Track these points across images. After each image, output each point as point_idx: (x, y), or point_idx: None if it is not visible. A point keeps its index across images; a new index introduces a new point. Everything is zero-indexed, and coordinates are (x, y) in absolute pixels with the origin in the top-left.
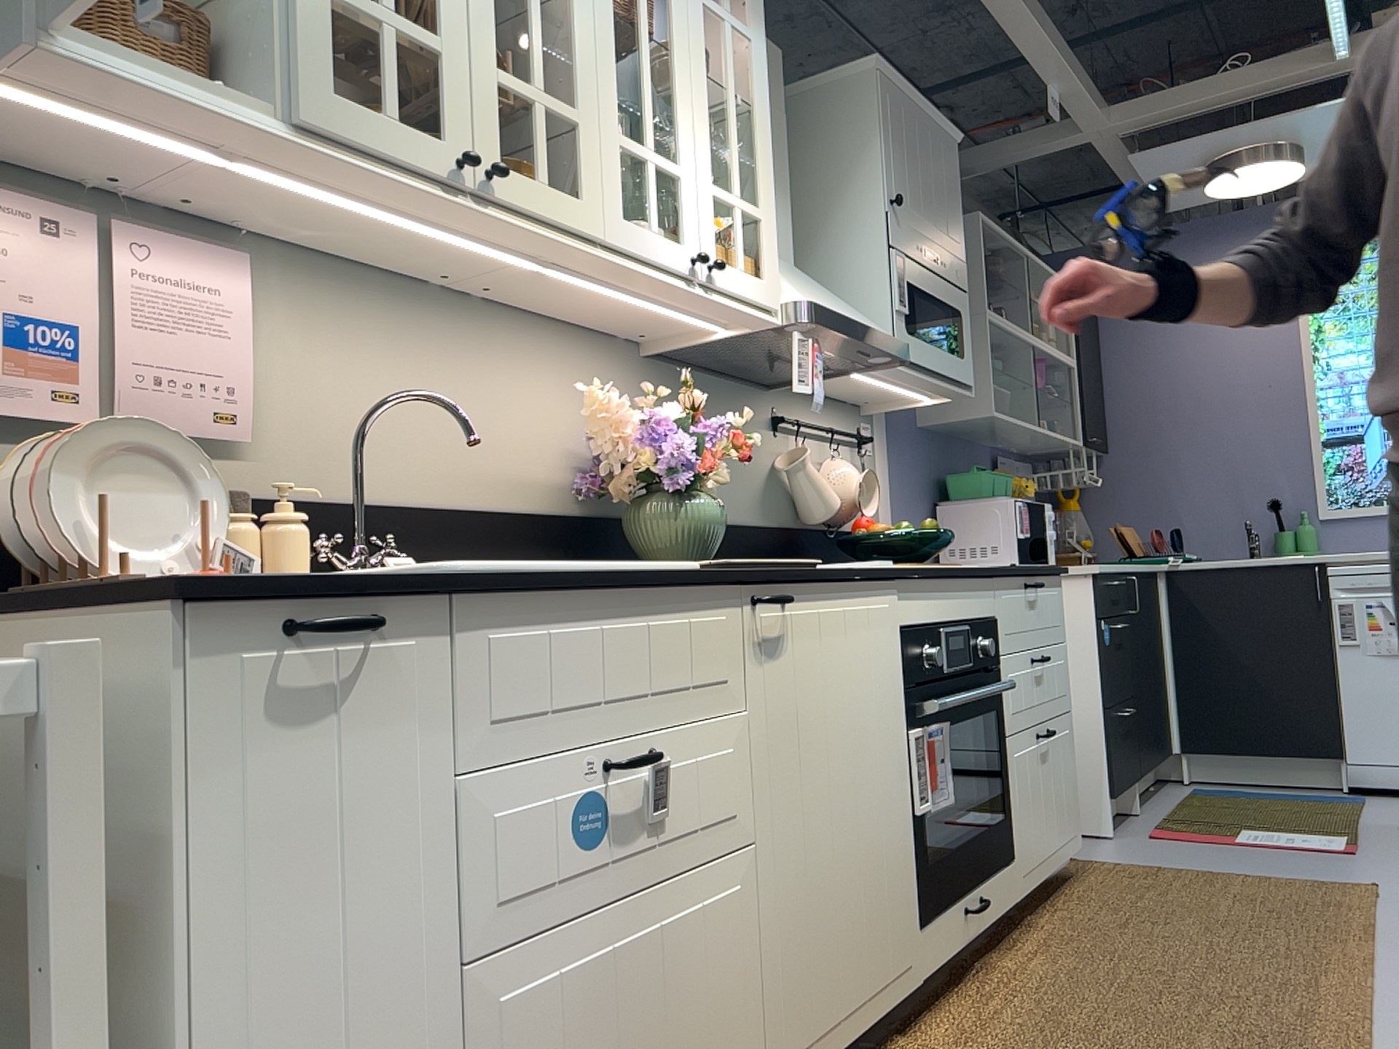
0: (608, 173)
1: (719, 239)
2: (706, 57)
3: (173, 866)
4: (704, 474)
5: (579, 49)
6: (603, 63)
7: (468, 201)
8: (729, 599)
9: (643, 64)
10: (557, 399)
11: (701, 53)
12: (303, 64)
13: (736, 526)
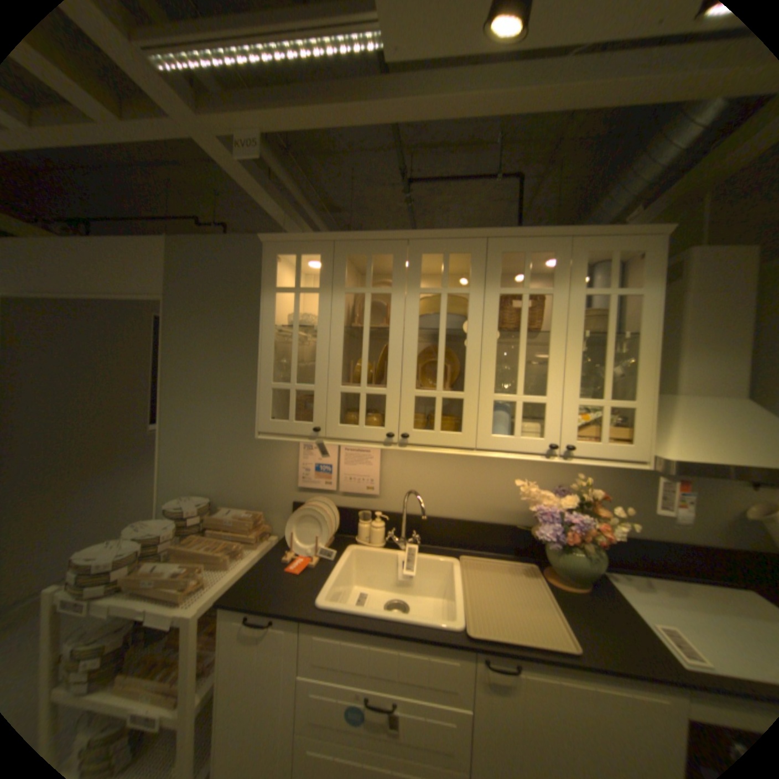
0: (482, 416)
1: (595, 423)
2: (584, 325)
3: (218, 668)
4: (577, 545)
5: (468, 363)
6: (485, 363)
7: (397, 446)
8: (466, 658)
9: (520, 351)
10: (530, 475)
11: (578, 326)
12: (329, 419)
13: (684, 545)
